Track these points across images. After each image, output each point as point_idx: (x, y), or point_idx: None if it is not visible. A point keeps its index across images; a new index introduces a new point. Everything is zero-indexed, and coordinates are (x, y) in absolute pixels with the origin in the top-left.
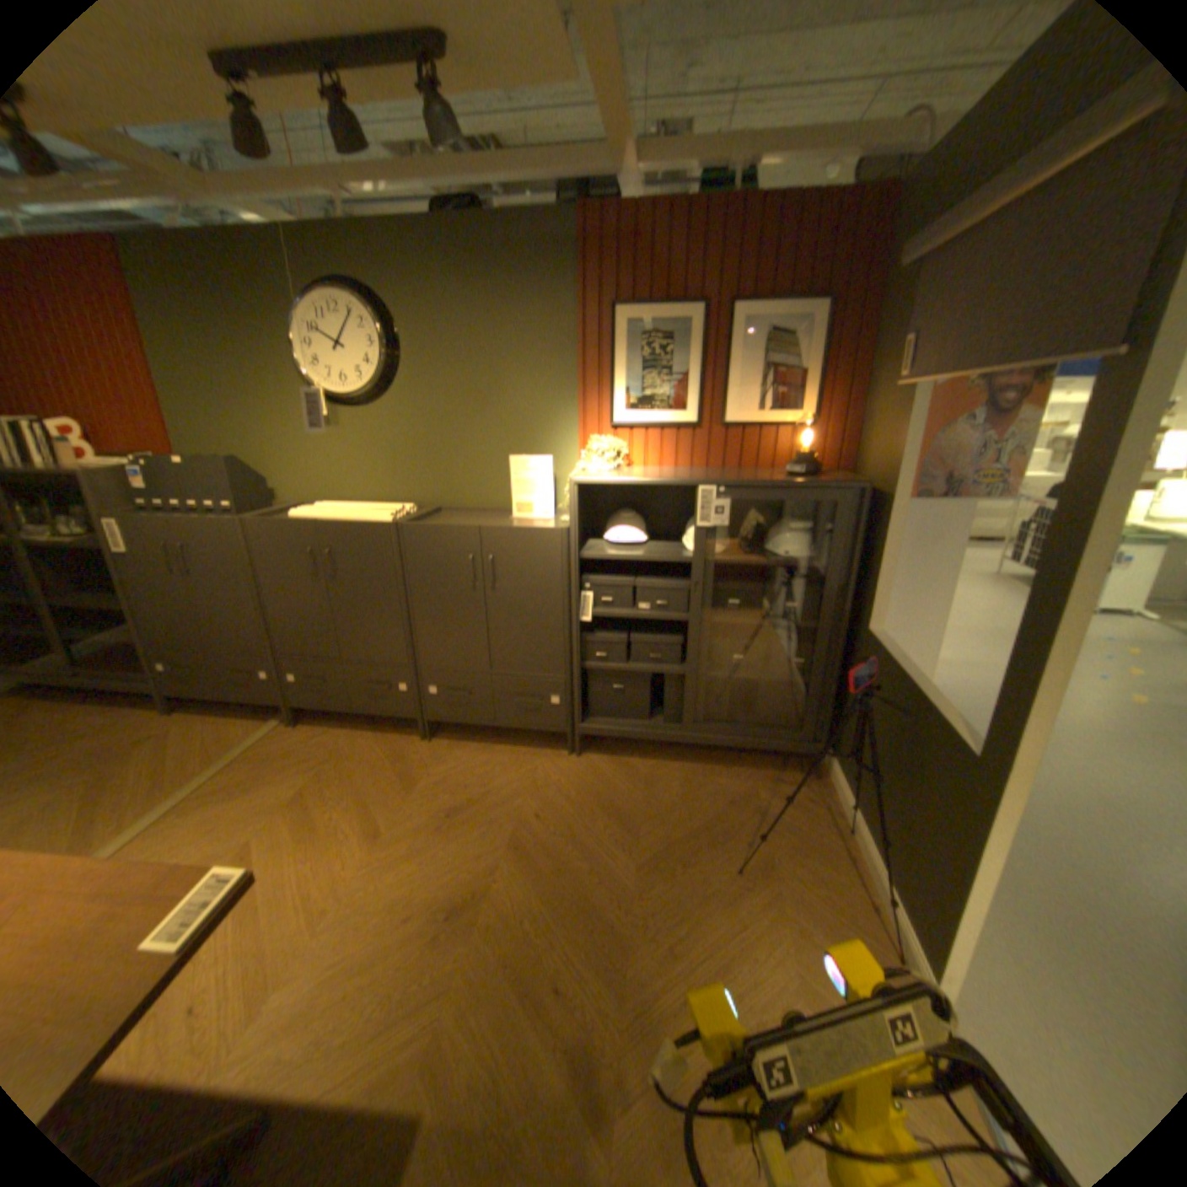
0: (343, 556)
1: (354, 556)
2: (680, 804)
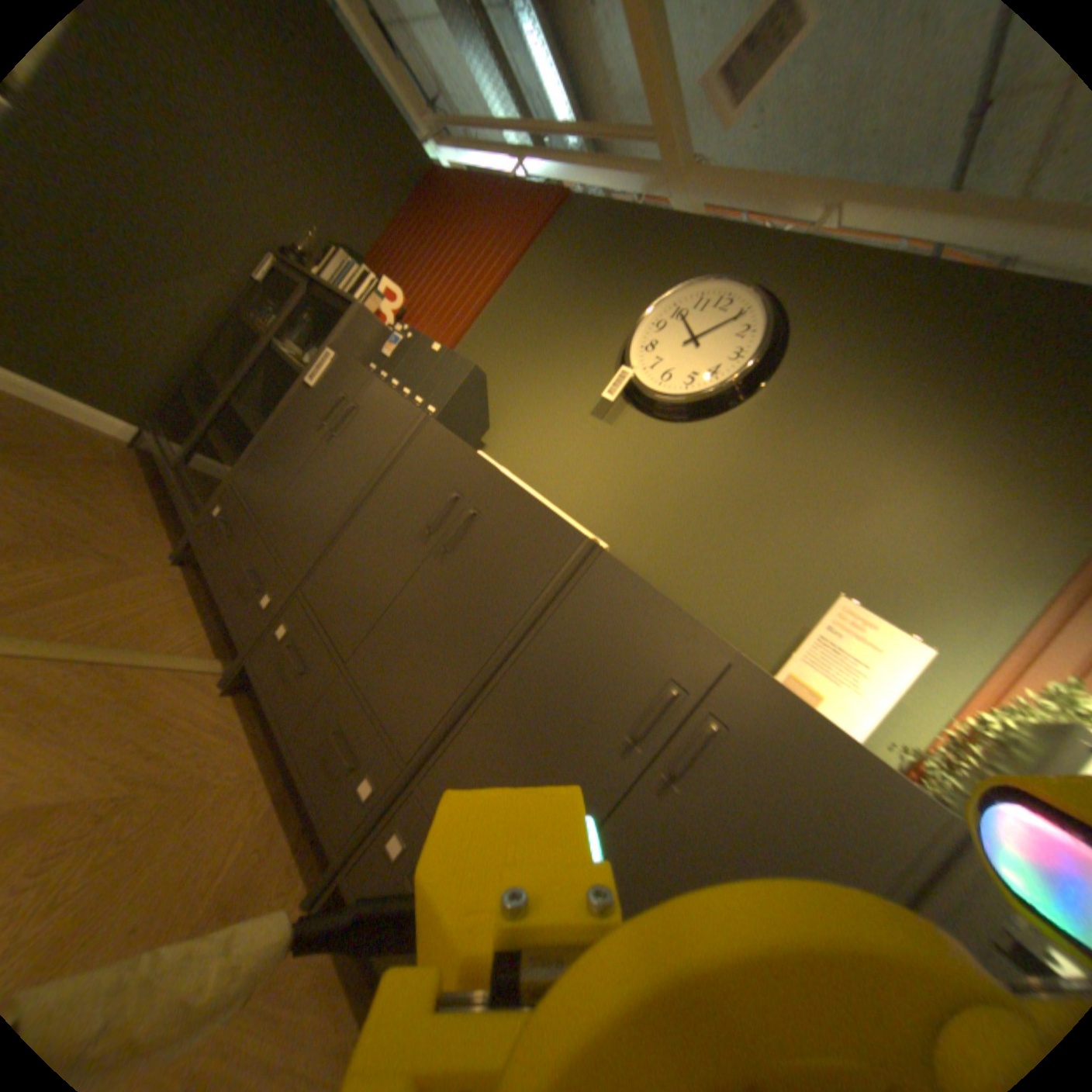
0: (482, 533)
1: (493, 544)
2: None
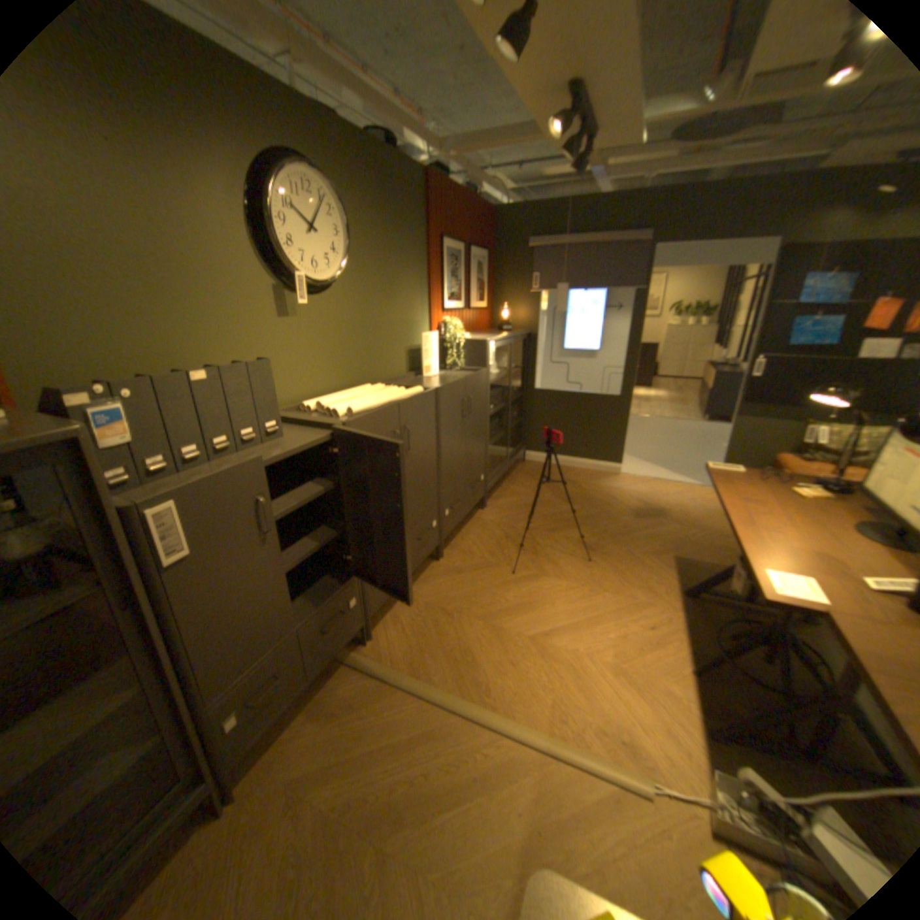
0: (412, 429)
1: (417, 427)
2: (530, 490)
